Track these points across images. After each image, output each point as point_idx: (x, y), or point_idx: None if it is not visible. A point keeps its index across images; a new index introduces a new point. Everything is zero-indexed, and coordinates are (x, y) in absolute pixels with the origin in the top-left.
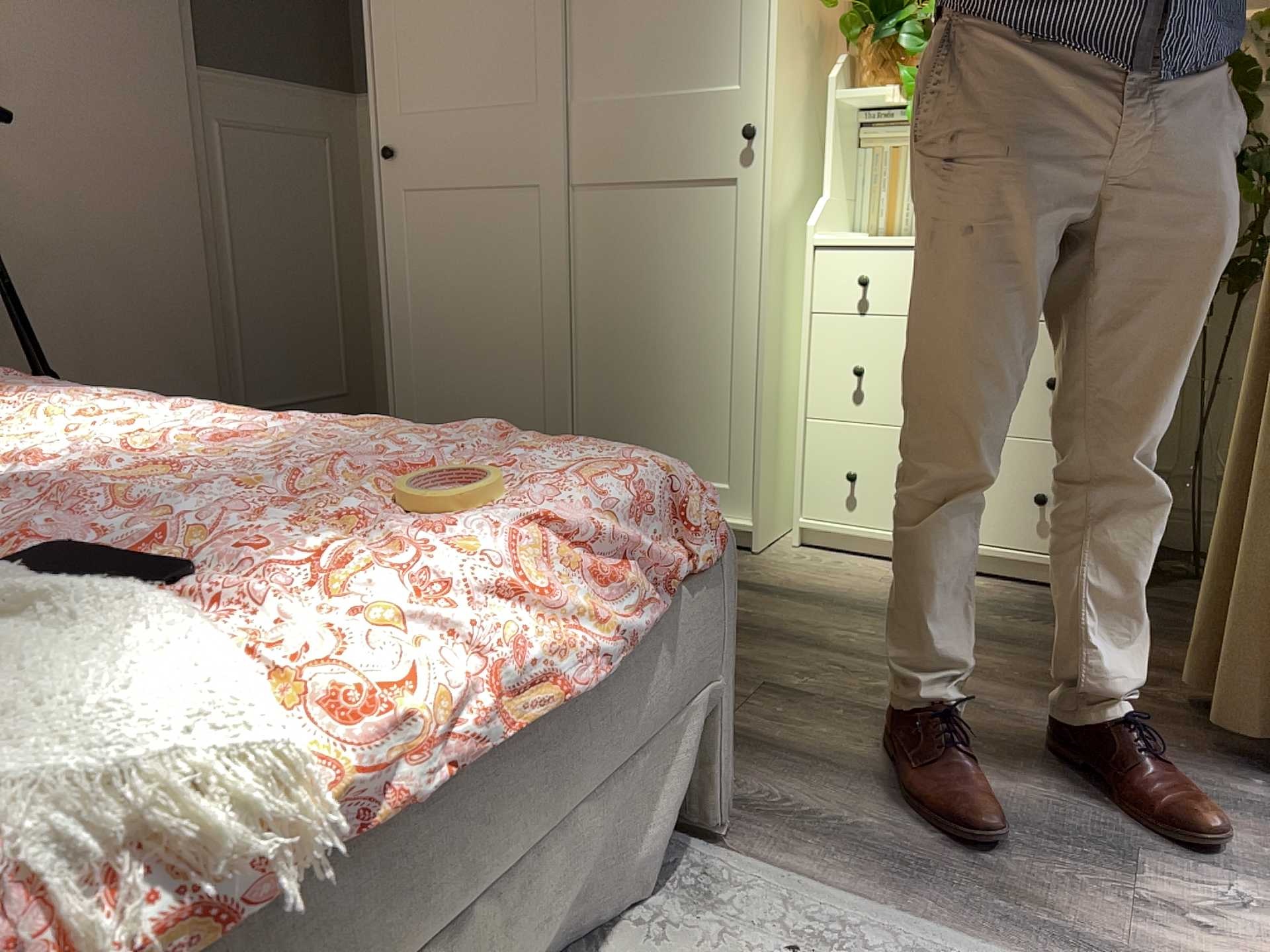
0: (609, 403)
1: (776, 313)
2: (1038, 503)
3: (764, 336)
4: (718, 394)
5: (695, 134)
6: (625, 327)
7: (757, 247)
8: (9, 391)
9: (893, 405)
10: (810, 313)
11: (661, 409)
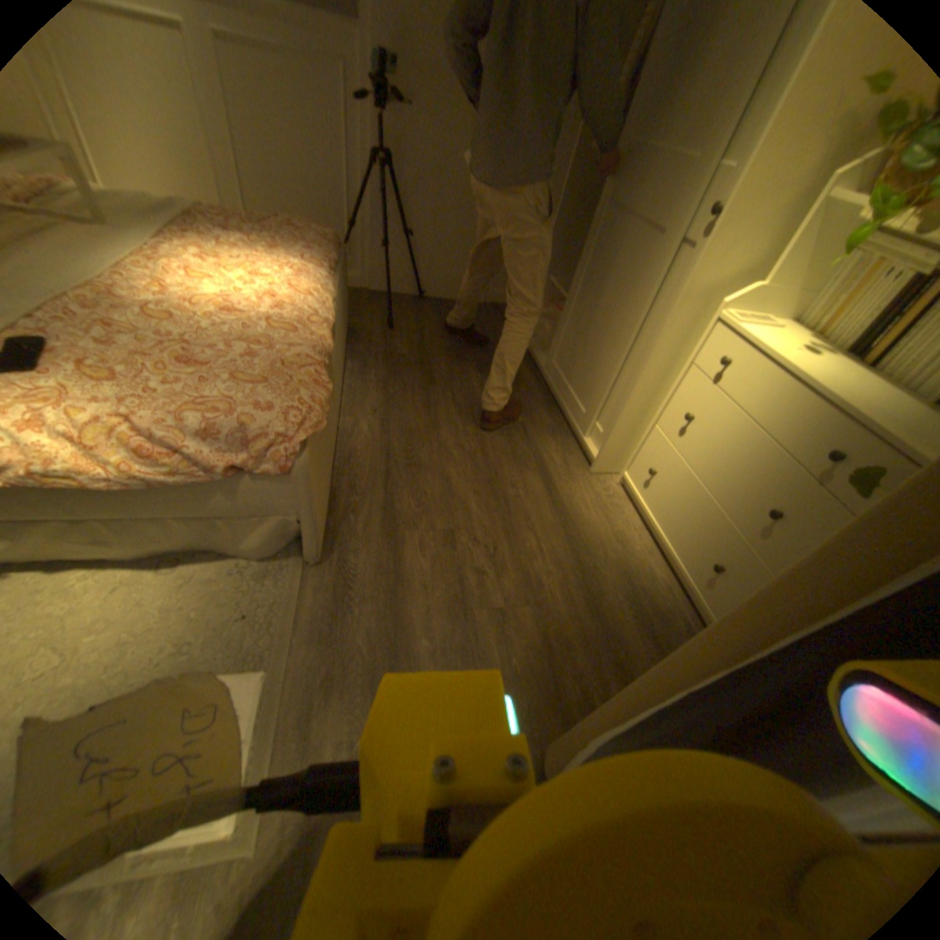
0: (588, 352)
1: (671, 350)
2: (716, 568)
3: (649, 362)
4: (623, 380)
5: (696, 196)
6: (611, 313)
7: (681, 300)
8: (299, 244)
9: (694, 450)
10: (692, 361)
11: (602, 370)
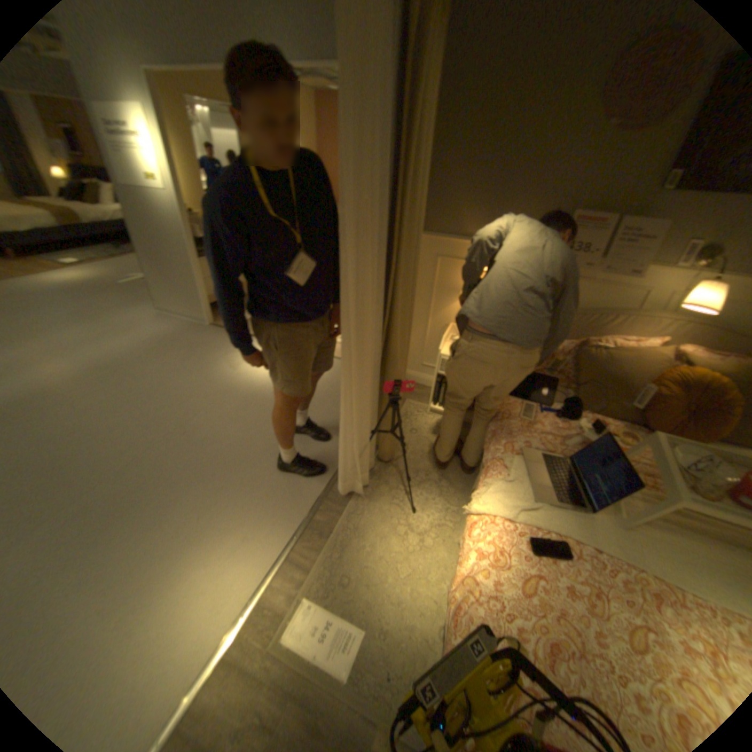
0: None
1: None
2: None
3: None
4: None
5: None
6: None
7: None
8: None
9: None
10: None
11: None
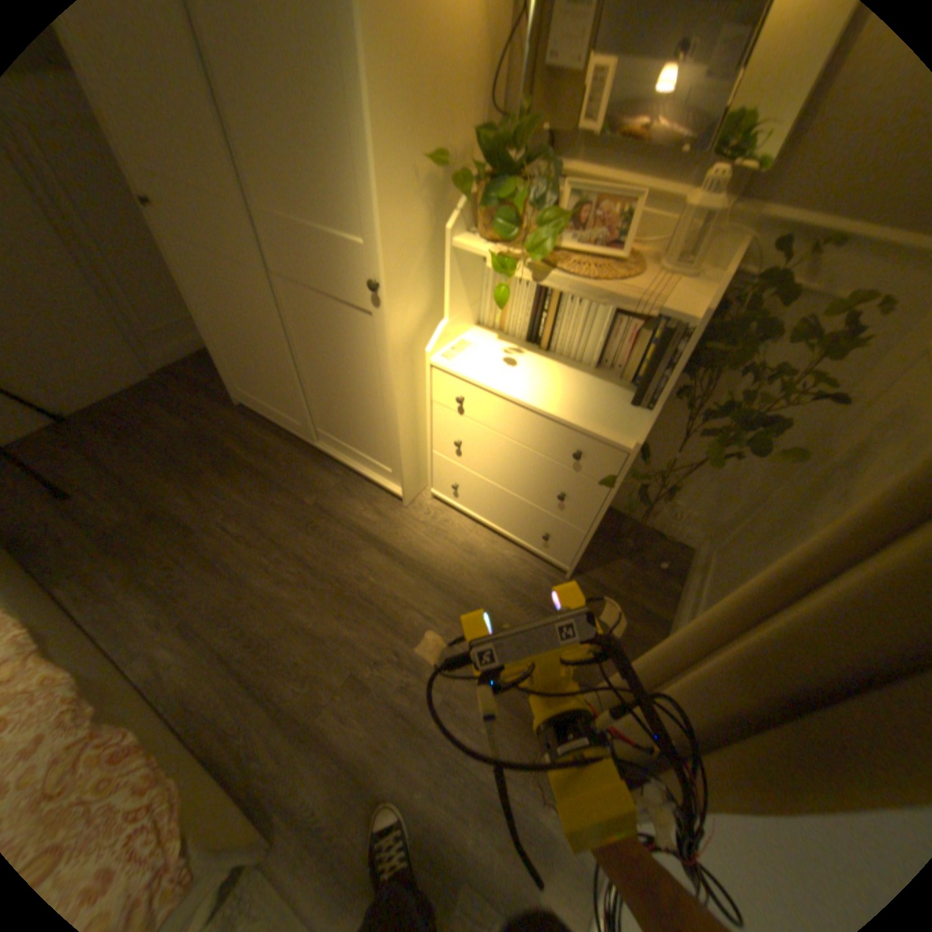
0: (326, 408)
1: (408, 399)
2: (543, 538)
3: (398, 417)
4: (381, 429)
5: (340, 268)
6: (325, 373)
7: (391, 362)
8: None
9: (476, 464)
10: (431, 401)
11: (353, 422)
